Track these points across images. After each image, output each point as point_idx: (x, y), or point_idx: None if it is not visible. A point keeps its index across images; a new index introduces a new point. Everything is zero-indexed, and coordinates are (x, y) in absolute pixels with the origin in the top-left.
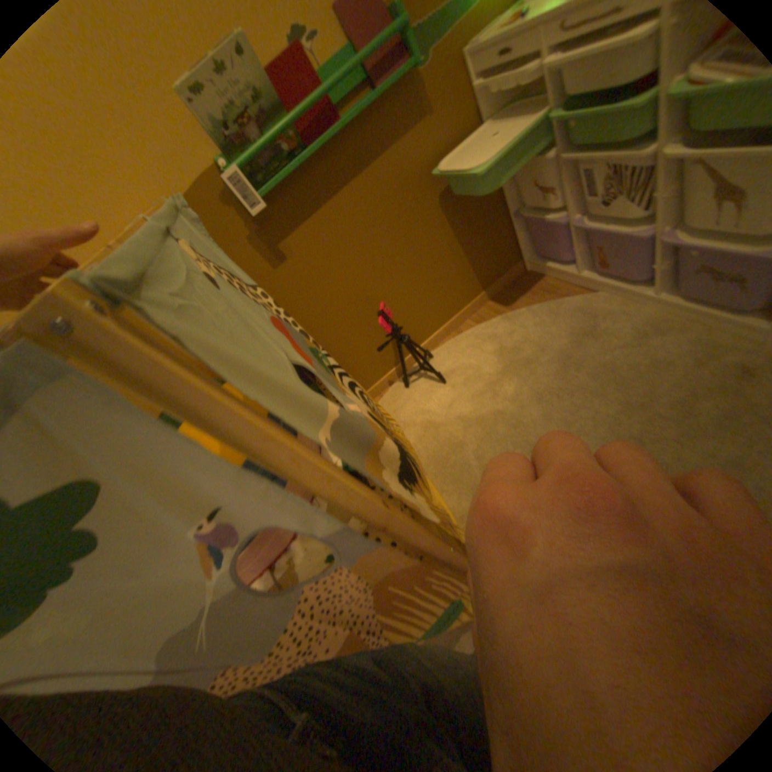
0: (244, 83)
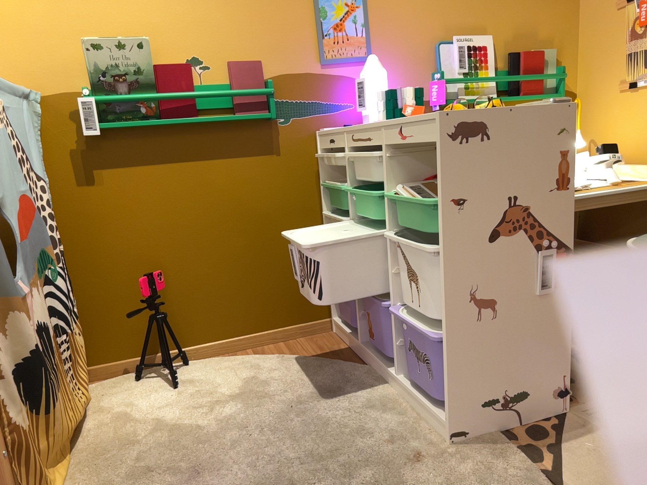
0: (134, 63)
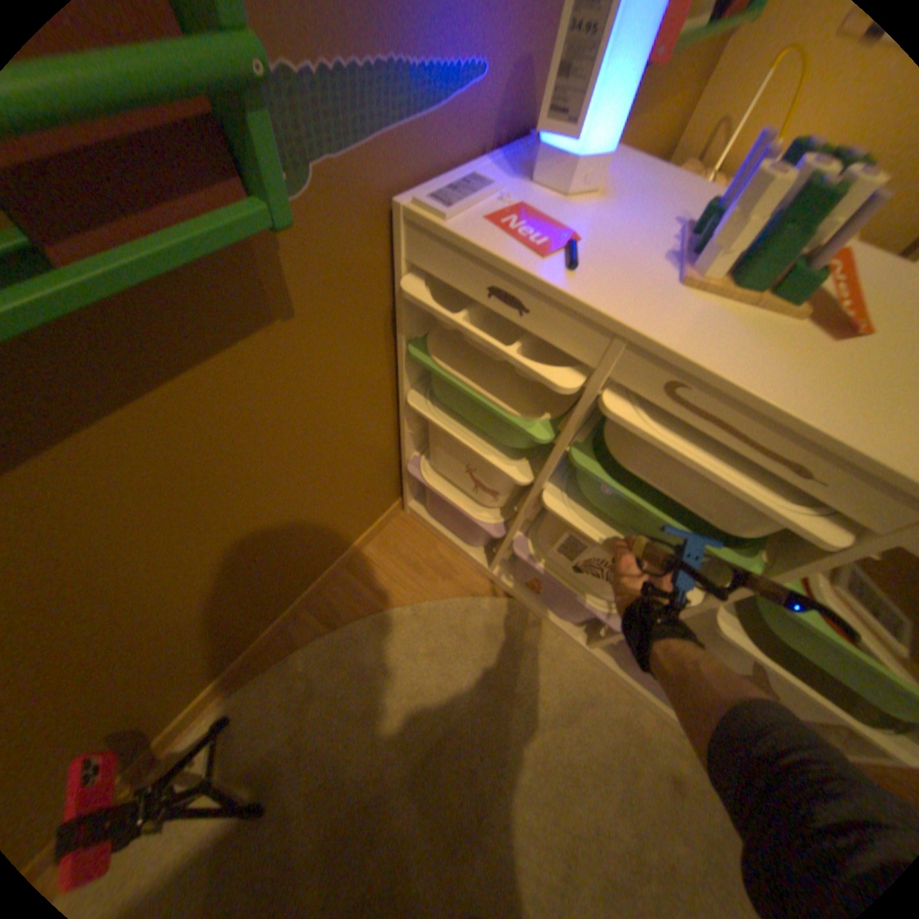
0: None
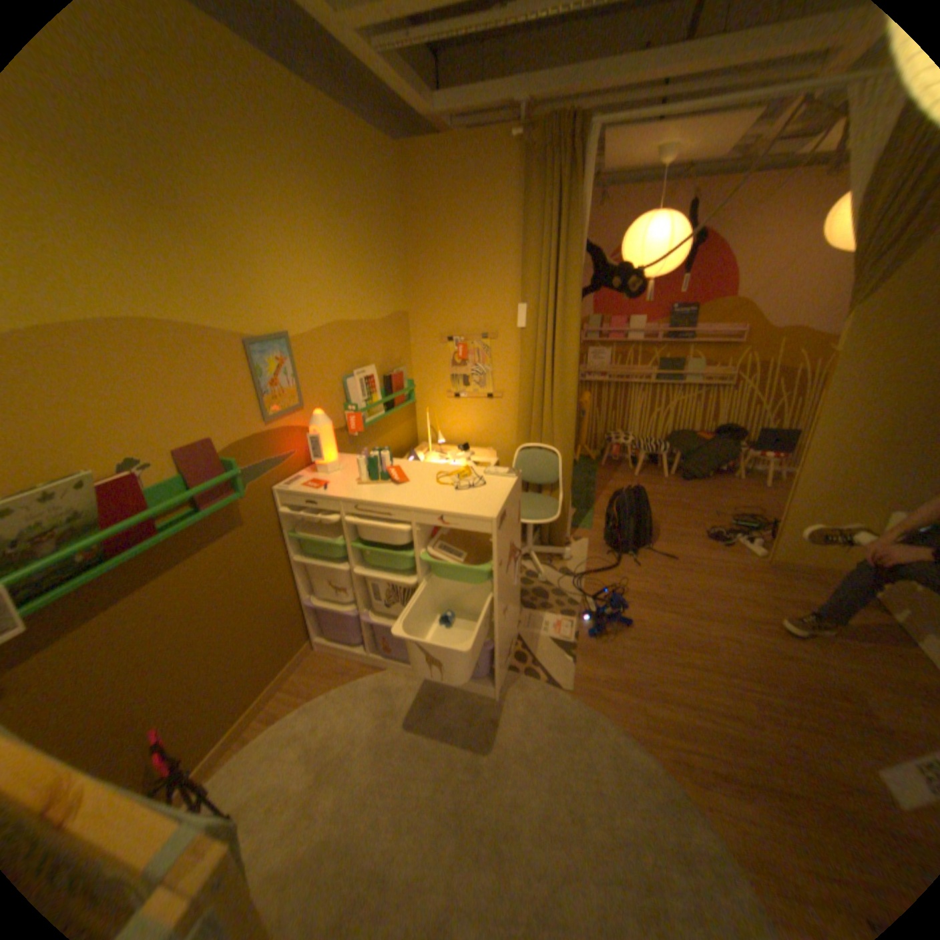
0: (67, 510)
